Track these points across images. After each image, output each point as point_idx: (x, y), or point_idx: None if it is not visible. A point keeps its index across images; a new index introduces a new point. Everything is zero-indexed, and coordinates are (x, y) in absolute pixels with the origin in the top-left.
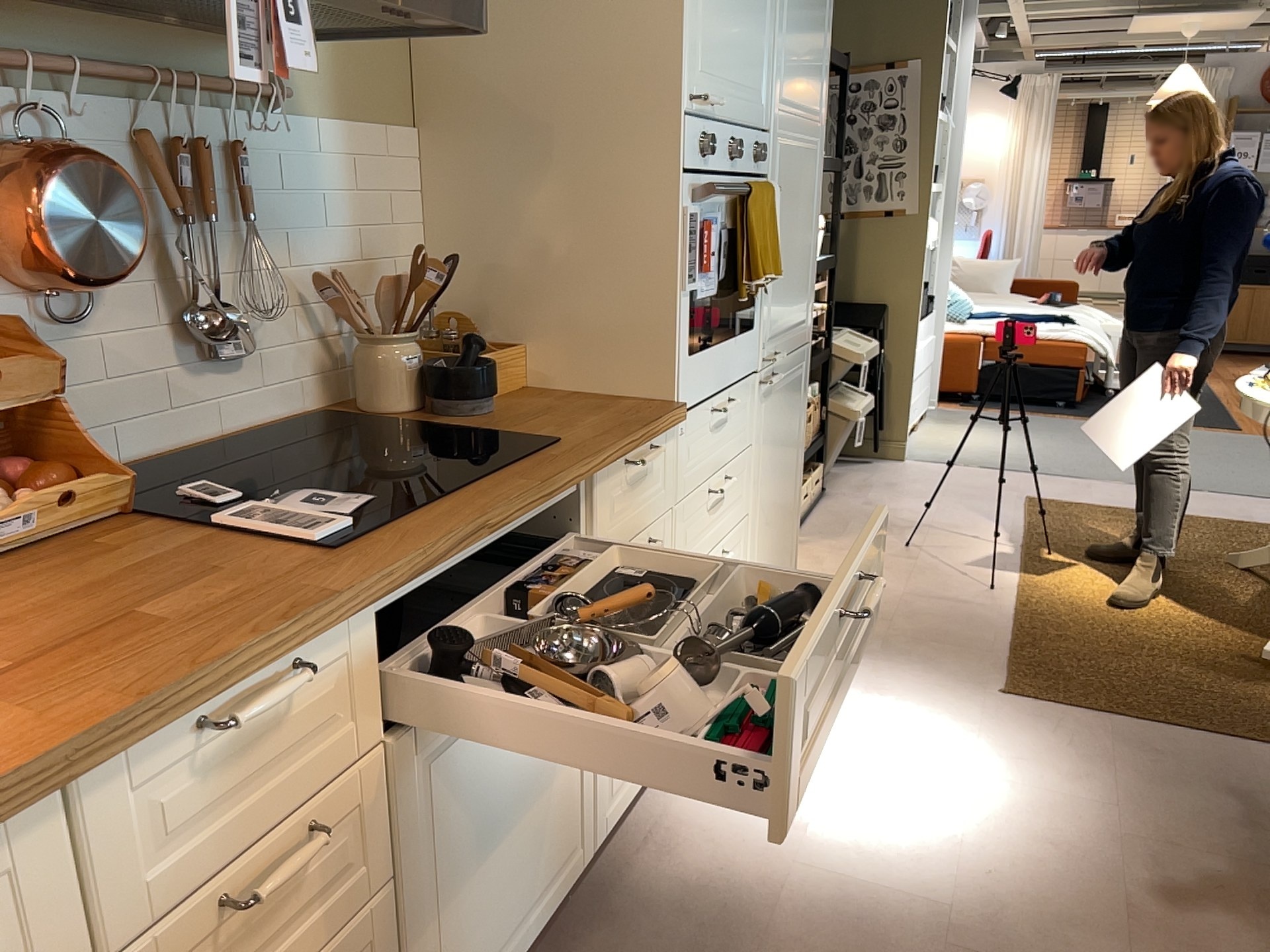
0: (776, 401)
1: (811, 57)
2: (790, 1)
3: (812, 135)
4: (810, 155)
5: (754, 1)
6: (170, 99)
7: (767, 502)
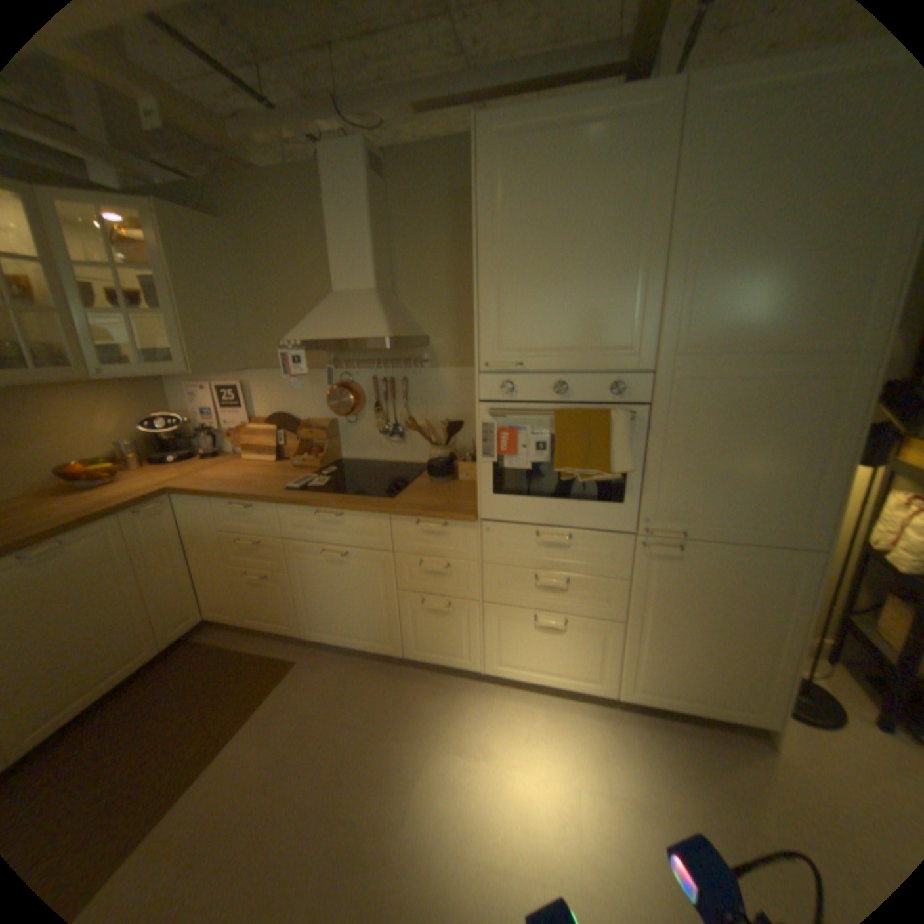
0: (696, 570)
1: (804, 288)
2: (709, 258)
3: (818, 360)
4: (814, 380)
5: (601, 283)
6: (385, 366)
7: (673, 635)
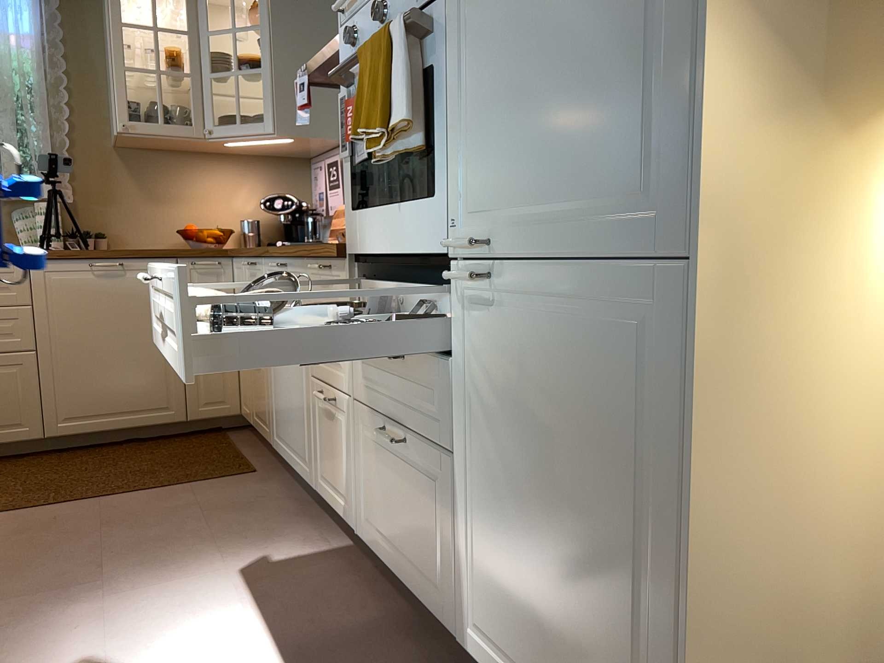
0: (518, 334)
1: None
2: None
3: None
4: None
5: None
6: None
7: (505, 501)
